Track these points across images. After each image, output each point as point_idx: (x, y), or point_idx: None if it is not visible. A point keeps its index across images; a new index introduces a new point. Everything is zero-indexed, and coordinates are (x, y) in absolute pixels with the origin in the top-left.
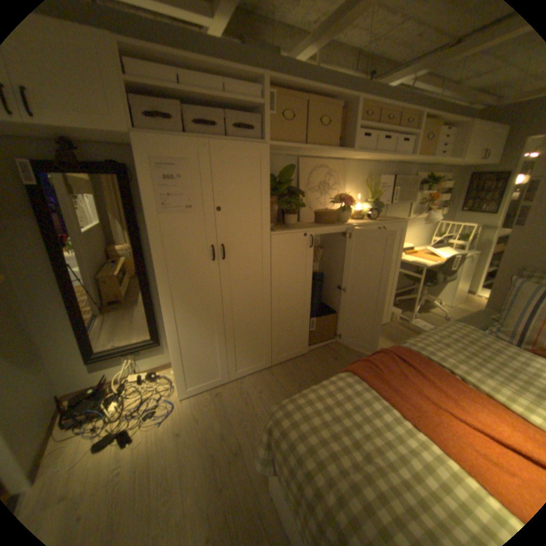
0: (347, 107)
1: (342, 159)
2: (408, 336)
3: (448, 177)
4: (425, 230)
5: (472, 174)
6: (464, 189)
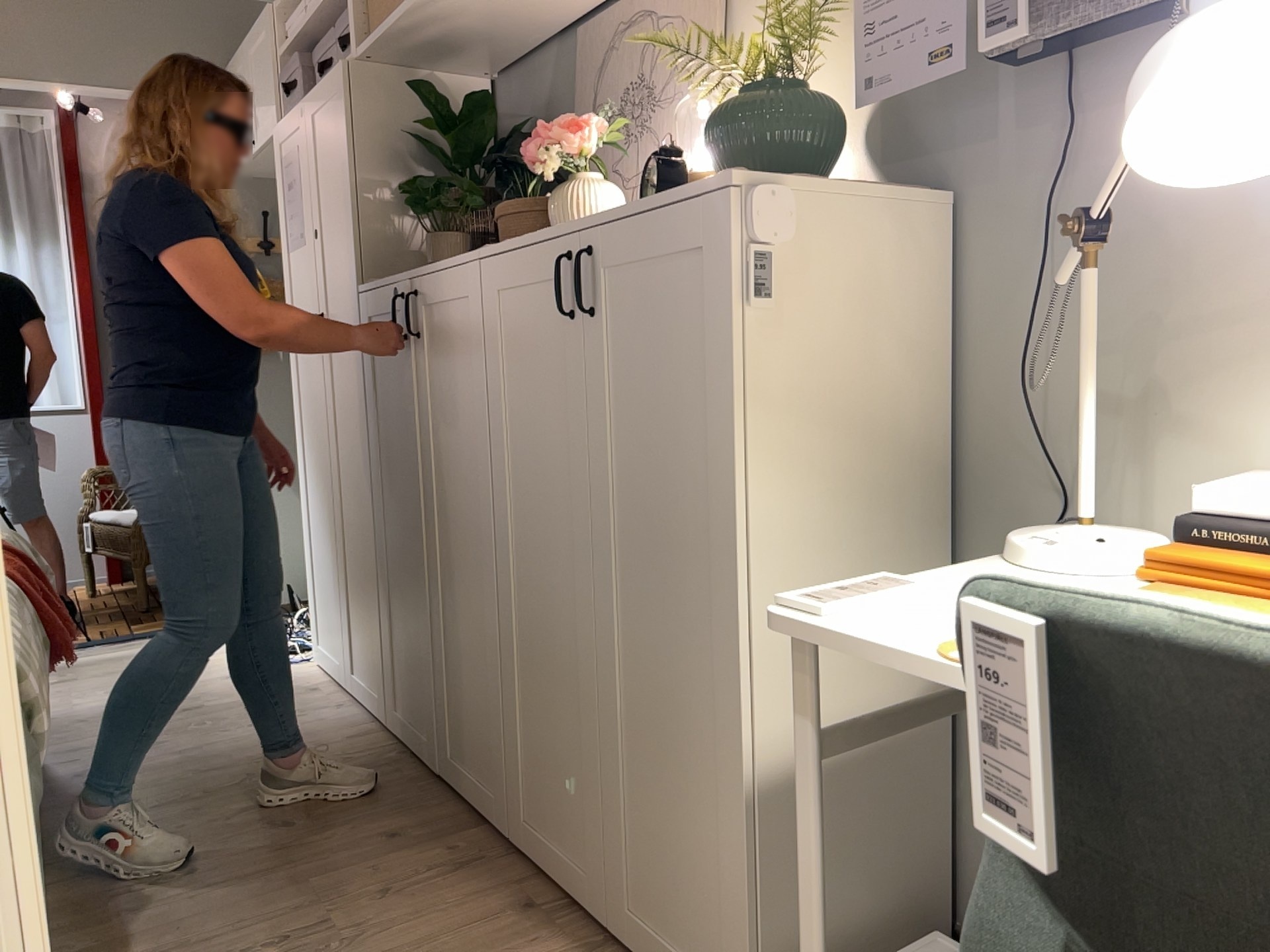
0: None
1: None
2: None
3: None
4: None
5: None
6: None
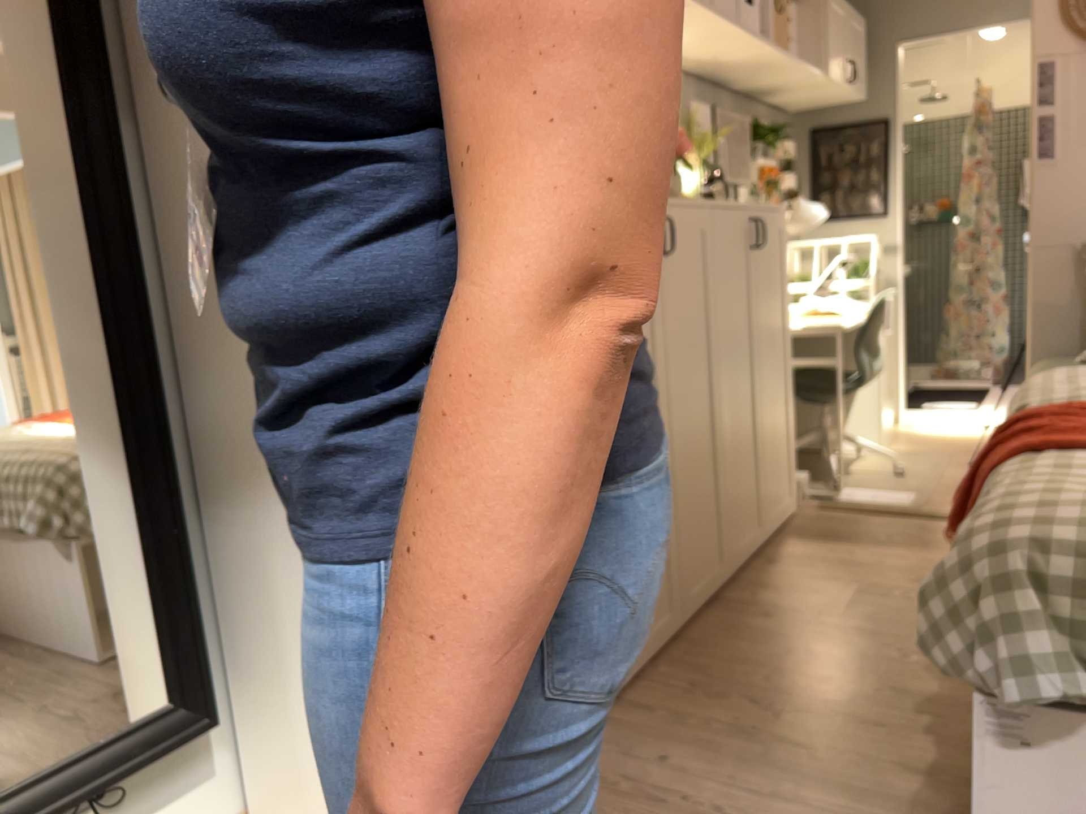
0: None
1: None
2: (867, 523)
3: (778, 135)
4: None
5: (812, 133)
6: (802, 169)
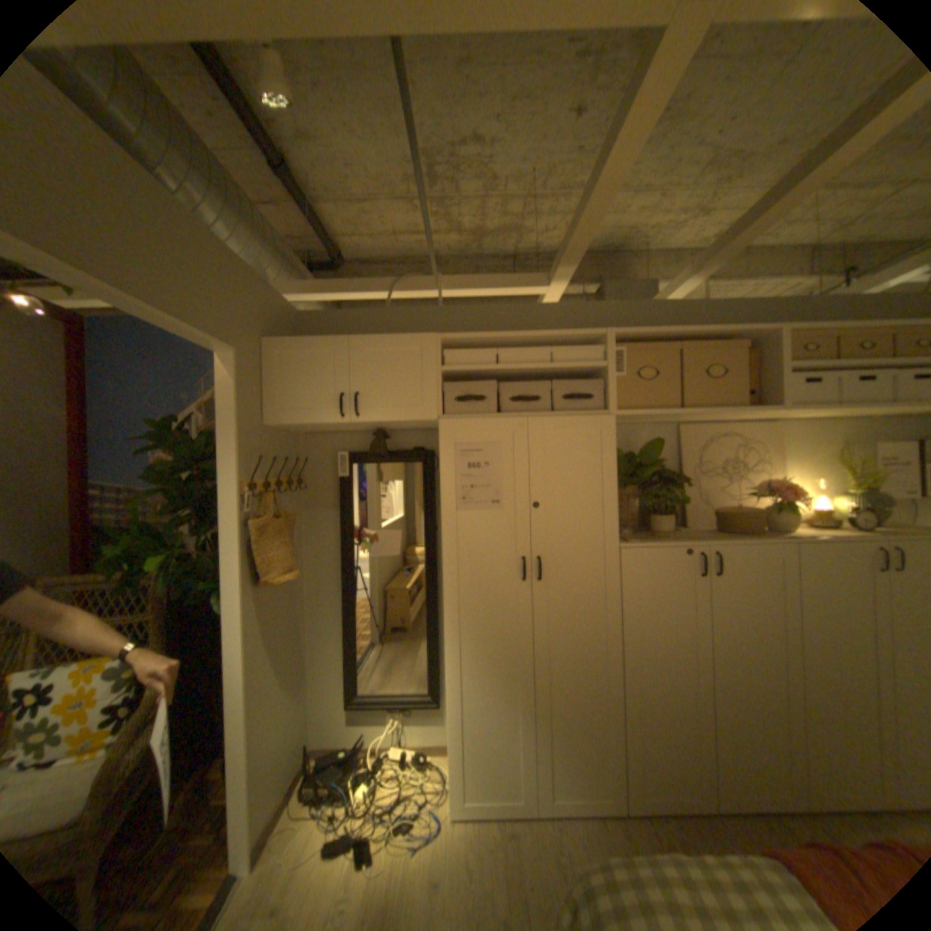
0: (760, 345)
1: (772, 421)
2: None
3: None
4: None
5: None
6: None
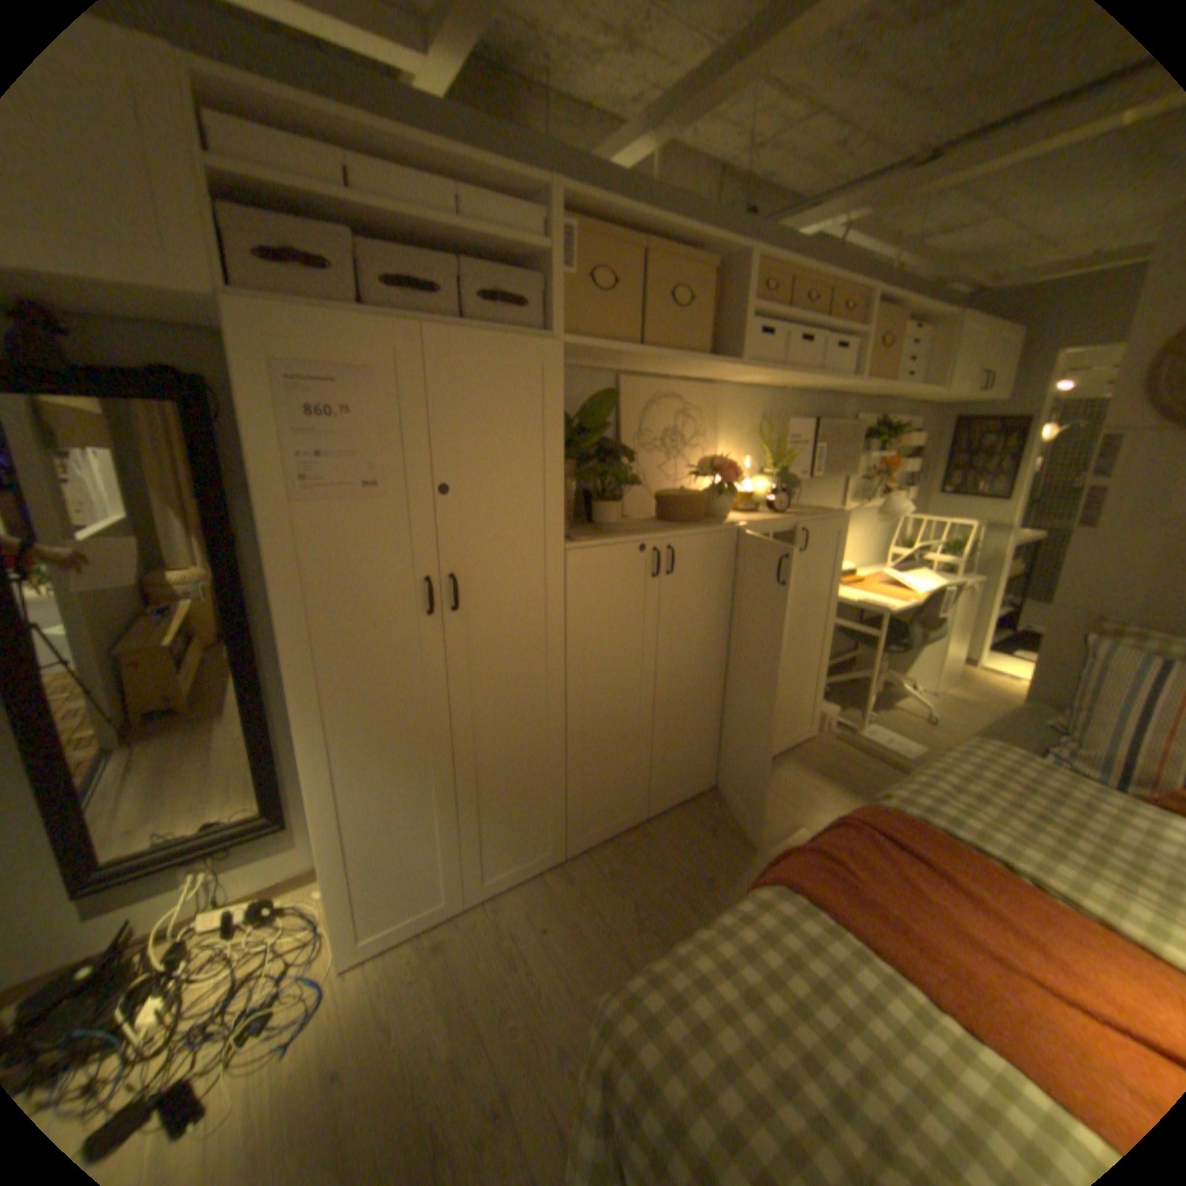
0: (723, 269)
1: (710, 381)
2: (861, 766)
3: (913, 426)
4: (874, 534)
5: (958, 420)
6: (942, 449)
